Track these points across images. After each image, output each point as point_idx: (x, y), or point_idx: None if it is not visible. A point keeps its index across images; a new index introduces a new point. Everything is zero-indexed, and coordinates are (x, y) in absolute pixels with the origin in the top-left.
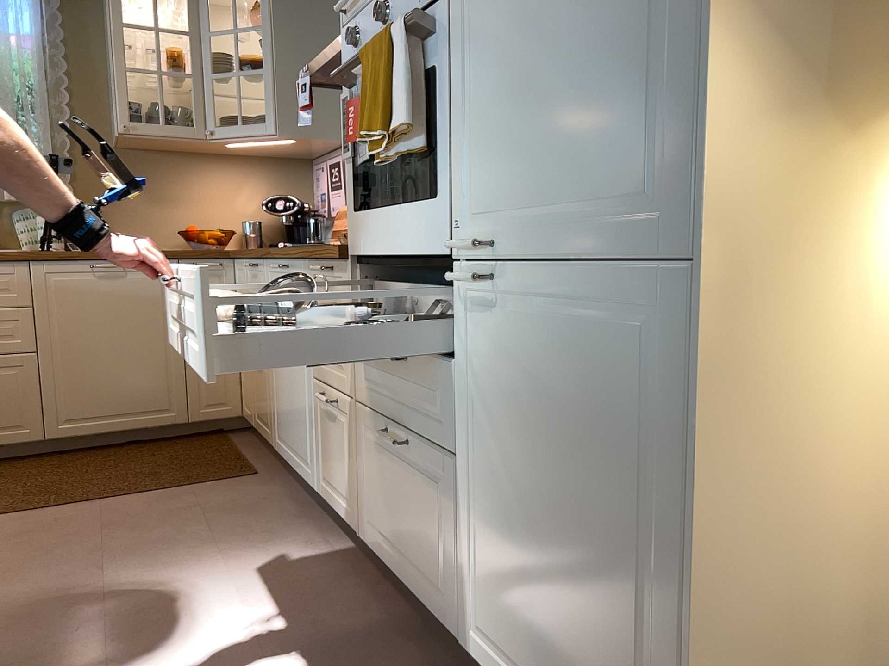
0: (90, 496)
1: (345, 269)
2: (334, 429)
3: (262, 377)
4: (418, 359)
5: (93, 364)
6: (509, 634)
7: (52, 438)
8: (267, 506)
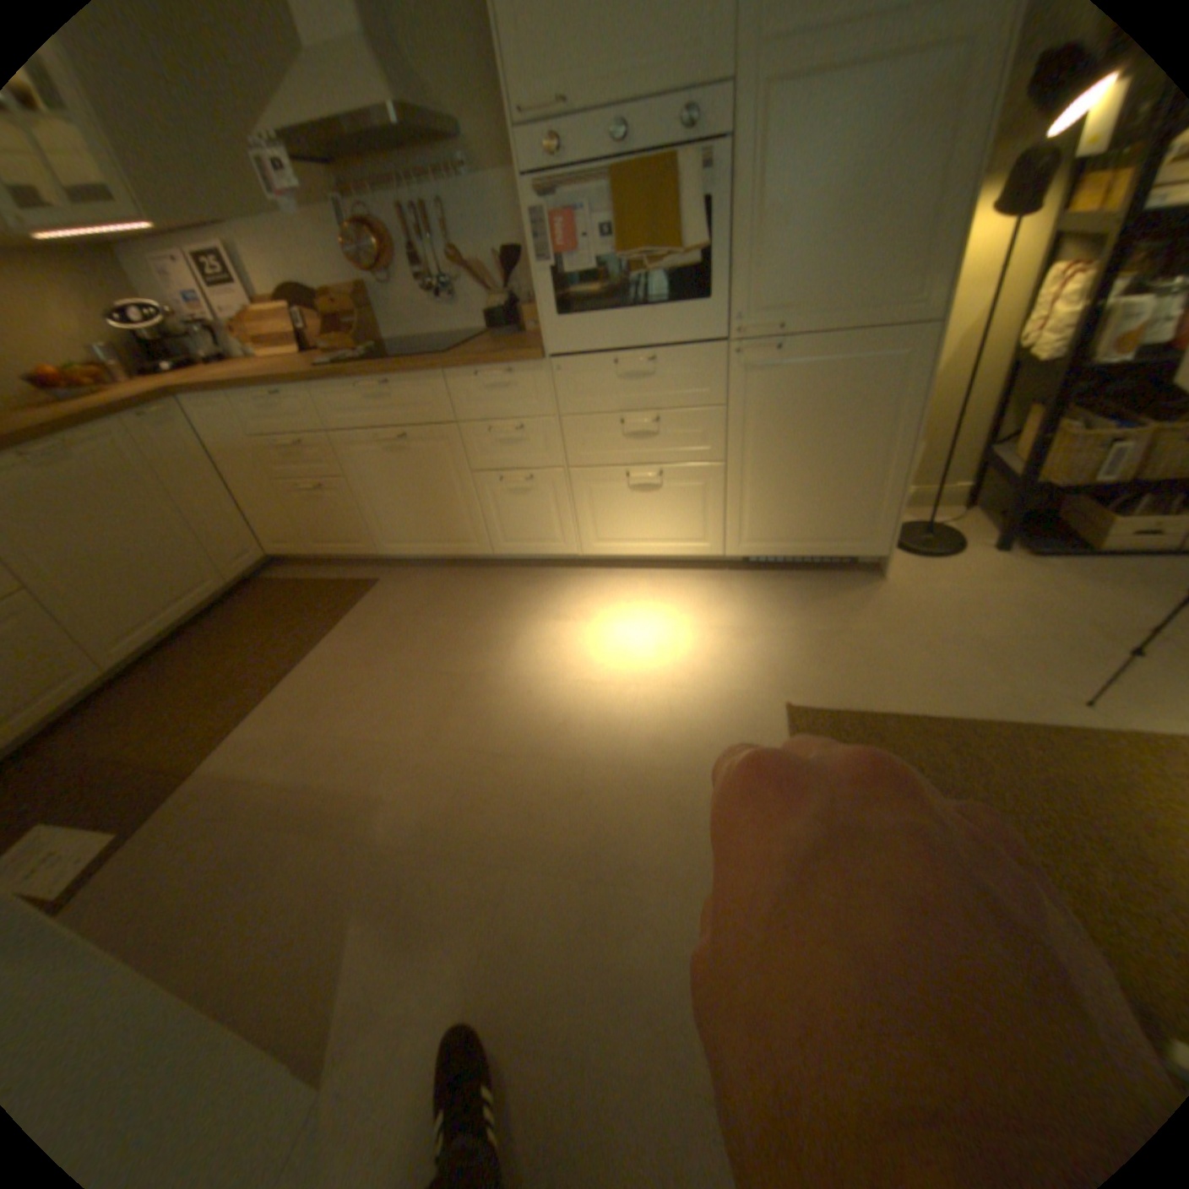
0: (278, 668)
1: (536, 366)
2: (524, 497)
3: (324, 503)
4: (670, 413)
5: (102, 570)
6: (773, 527)
7: (112, 668)
8: (443, 587)
